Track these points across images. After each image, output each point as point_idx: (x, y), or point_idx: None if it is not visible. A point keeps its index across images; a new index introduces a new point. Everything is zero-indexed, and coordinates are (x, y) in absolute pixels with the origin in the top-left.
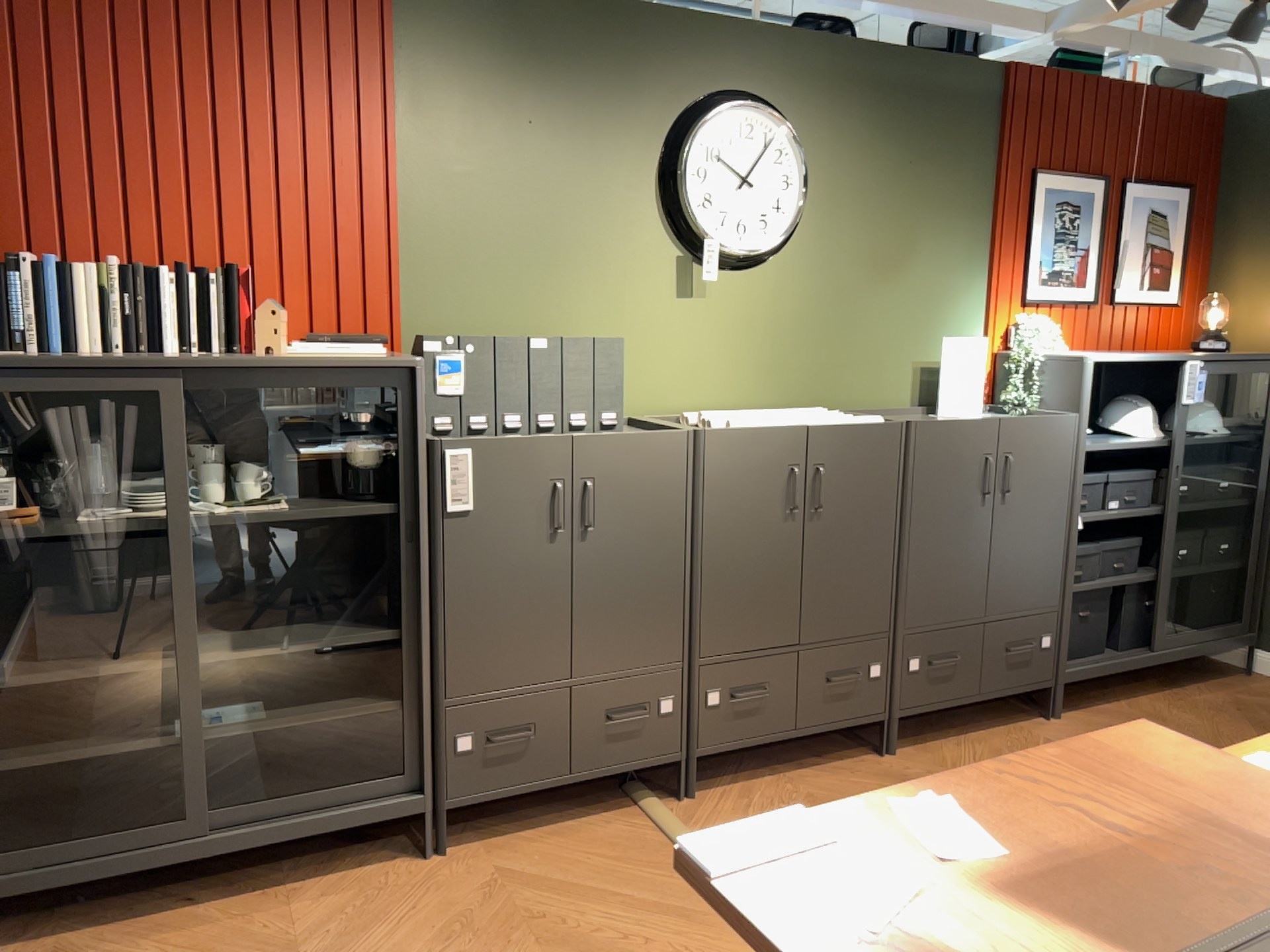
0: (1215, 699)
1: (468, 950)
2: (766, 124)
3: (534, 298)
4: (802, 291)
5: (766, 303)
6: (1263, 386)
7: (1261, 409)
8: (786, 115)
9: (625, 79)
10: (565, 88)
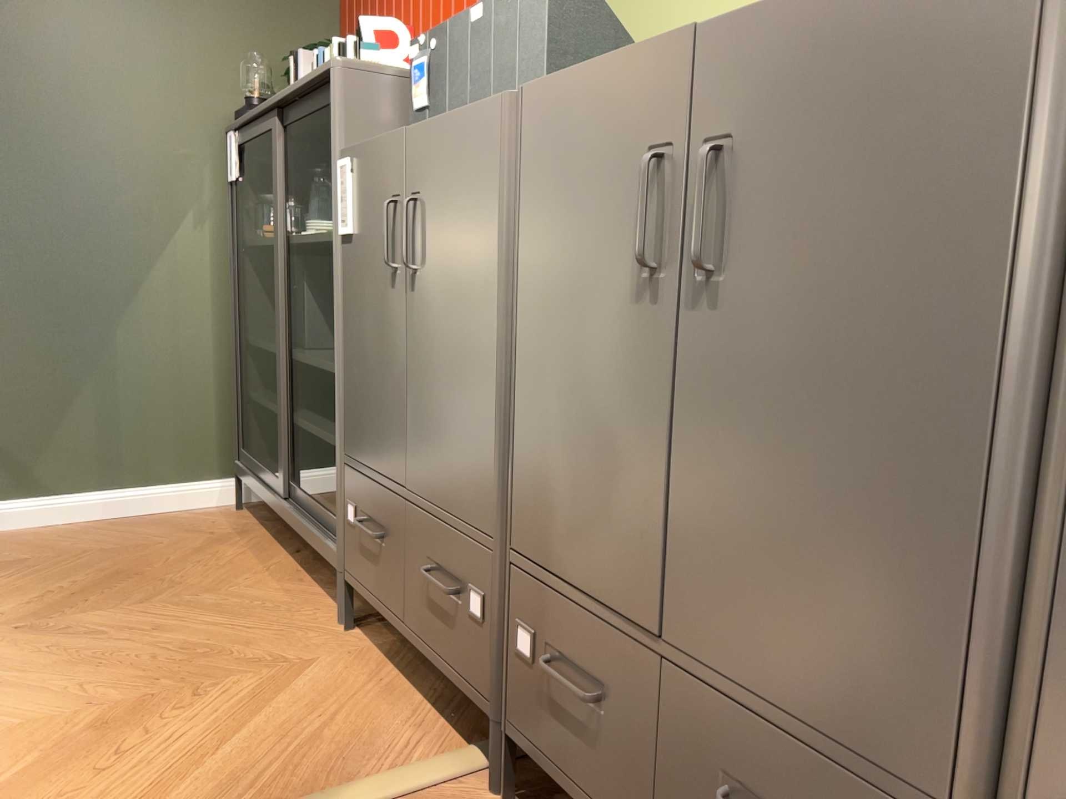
0: None
1: (159, 662)
2: None
3: None
4: None
5: None
6: None
7: None
8: None
9: None
10: None
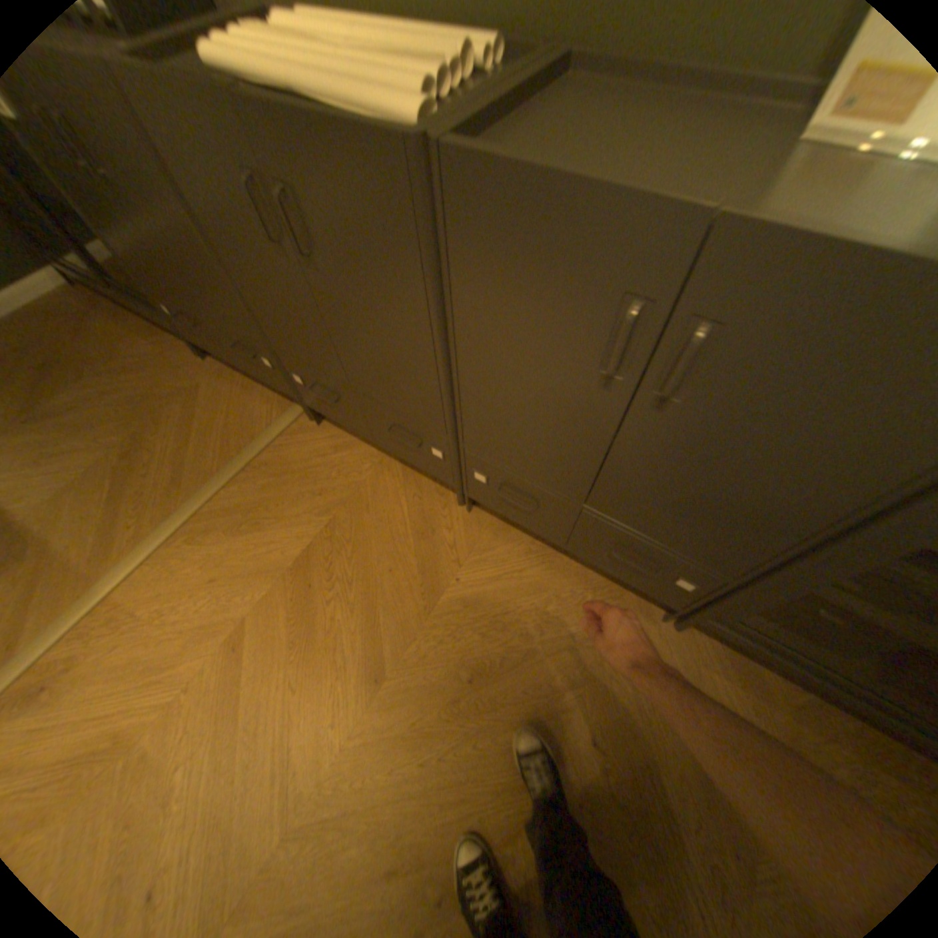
0: None
1: (124, 414)
2: None
3: None
4: None
5: None
6: None
7: None
8: None
9: None
10: None
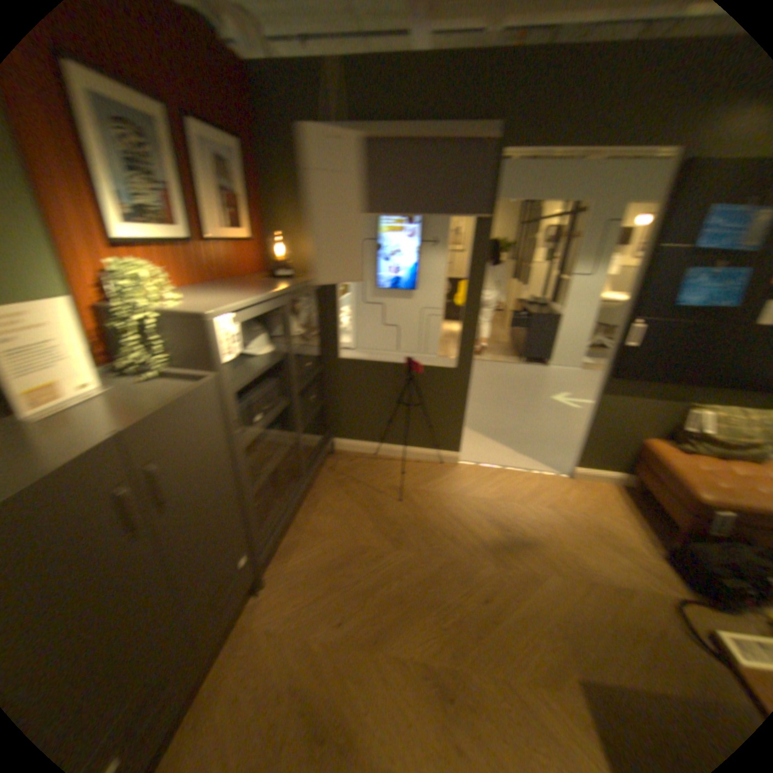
0: (333, 489)
1: None
2: None
3: None
4: None
5: None
6: (316, 296)
7: (317, 311)
8: None
9: None
10: None
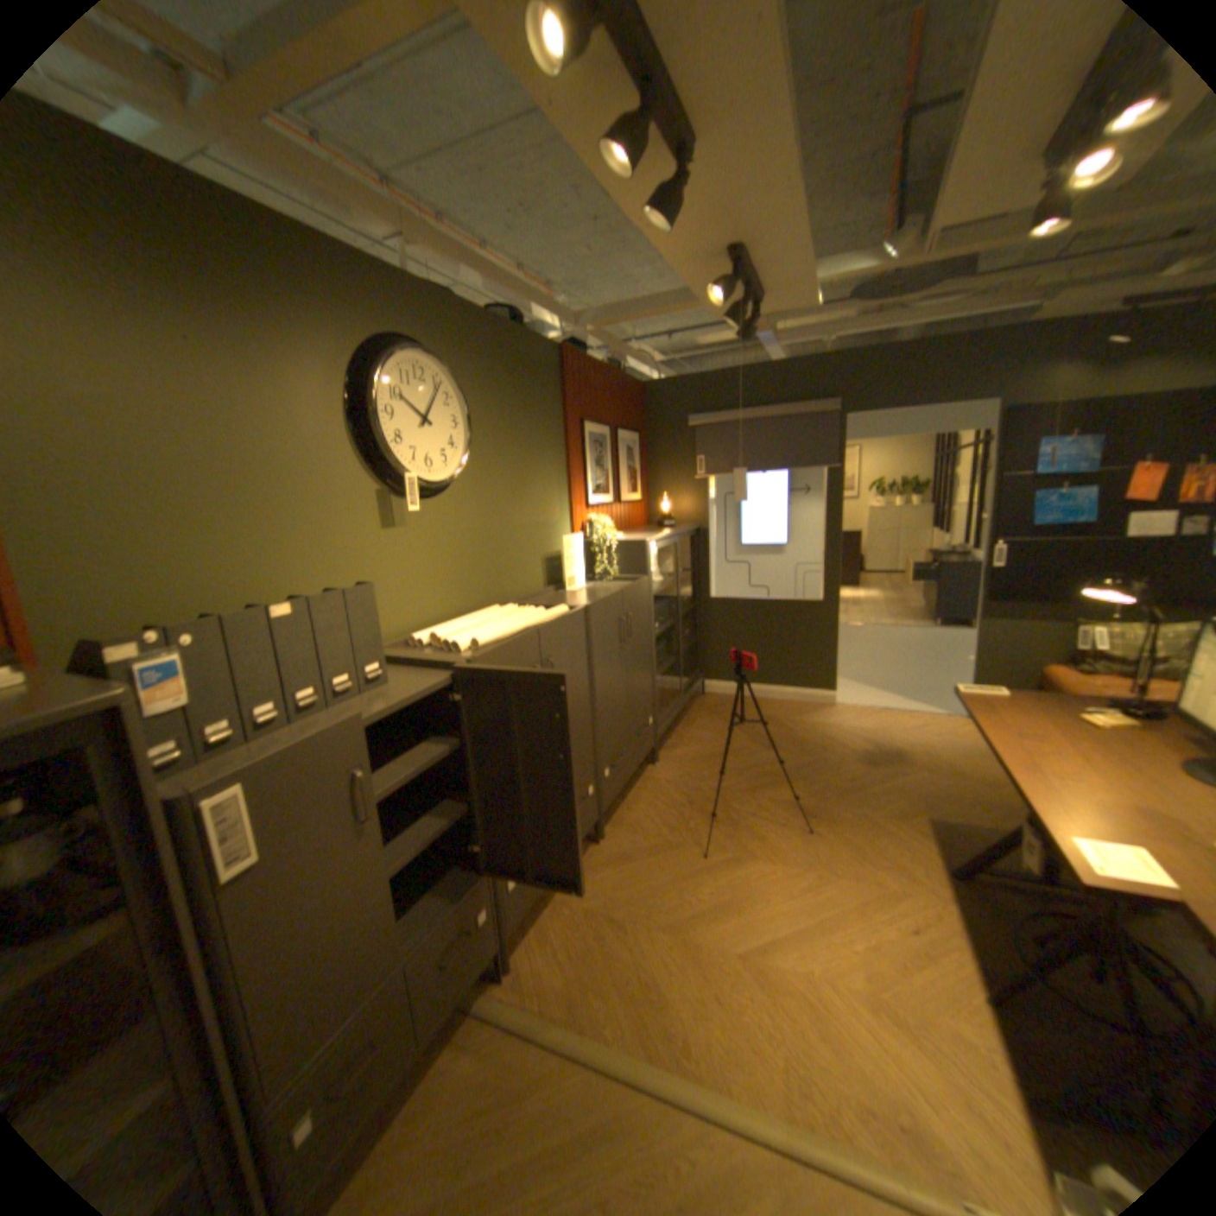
0: (704, 716)
1: None
2: (433, 367)
3: (233, 549)
4: (473, 512)
5: (451, 526)
6: (688, 542)
7: (688, 555)
8: (442, 362)
9: (295, 301)
10: (225, 299)
